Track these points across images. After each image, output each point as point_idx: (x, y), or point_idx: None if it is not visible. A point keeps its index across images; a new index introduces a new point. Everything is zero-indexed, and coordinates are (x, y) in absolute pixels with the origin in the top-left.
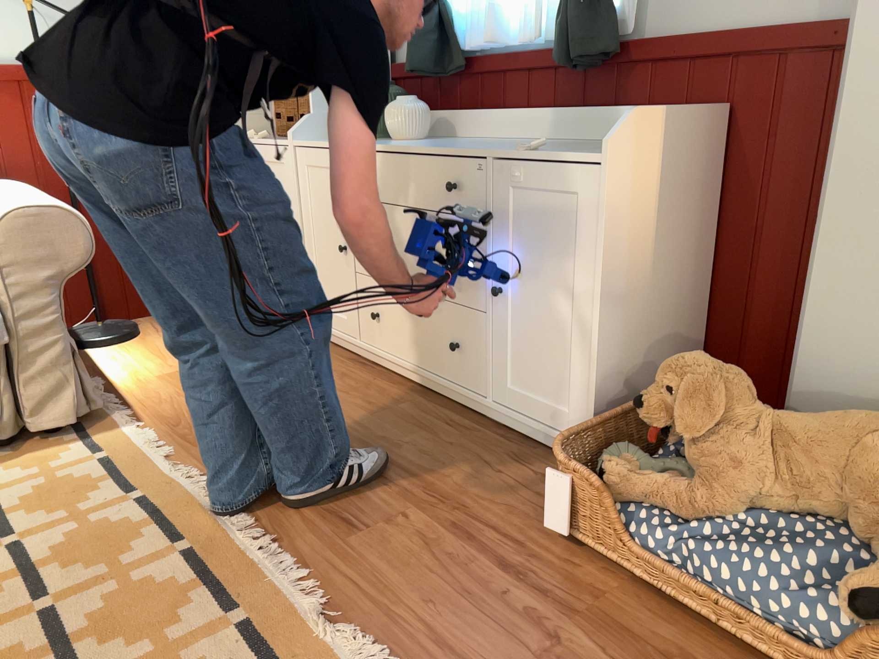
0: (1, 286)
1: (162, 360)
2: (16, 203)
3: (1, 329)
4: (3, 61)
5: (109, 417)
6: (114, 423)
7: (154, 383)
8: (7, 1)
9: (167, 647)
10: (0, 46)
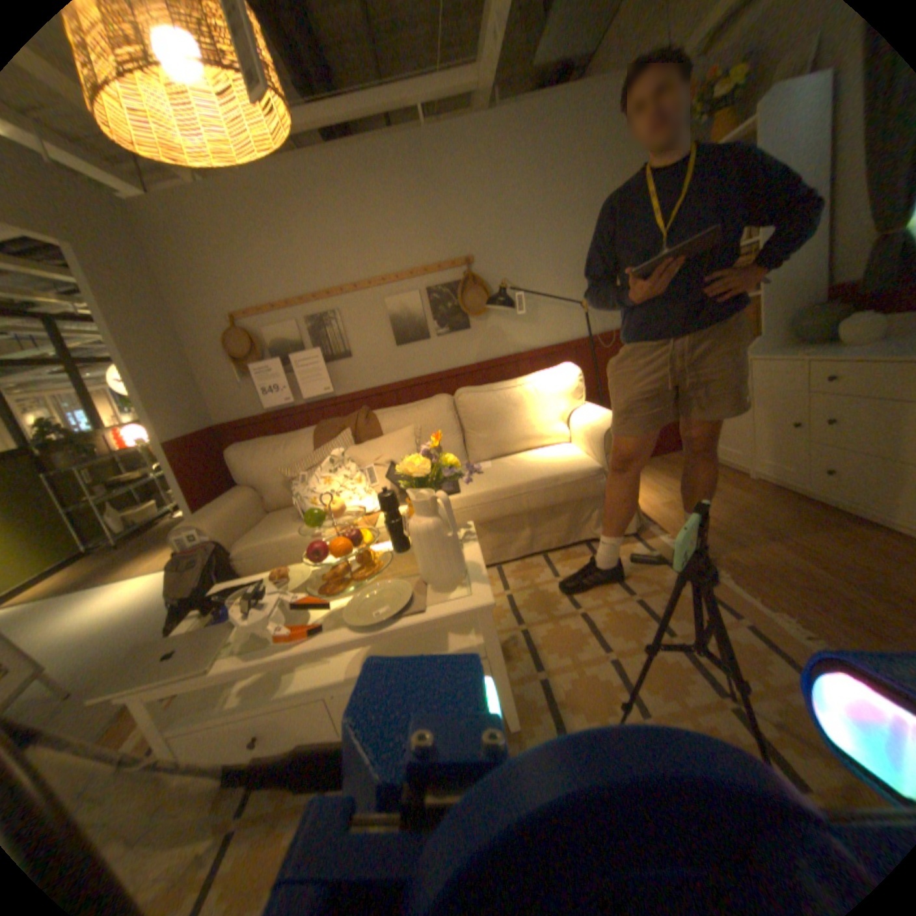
0: (604, 462)
1: (657, 492)
2: (607, 419)
3: (605, 484)
4: (567, 337)
5: (648, 529)
6: (653, 533)
7: (661, 508)
8: (569, 306)
9: (775, 690)
10: (566, 330)
